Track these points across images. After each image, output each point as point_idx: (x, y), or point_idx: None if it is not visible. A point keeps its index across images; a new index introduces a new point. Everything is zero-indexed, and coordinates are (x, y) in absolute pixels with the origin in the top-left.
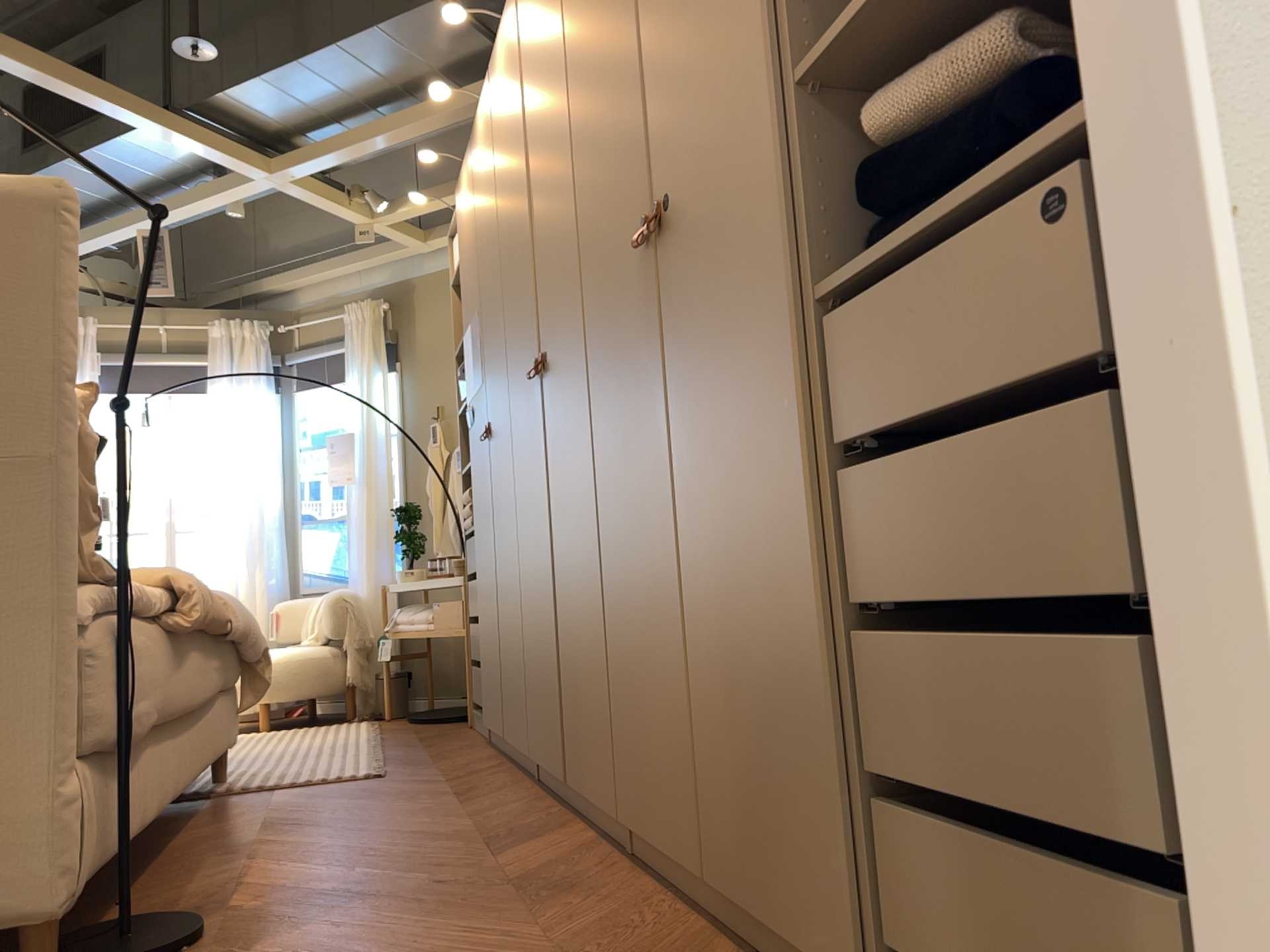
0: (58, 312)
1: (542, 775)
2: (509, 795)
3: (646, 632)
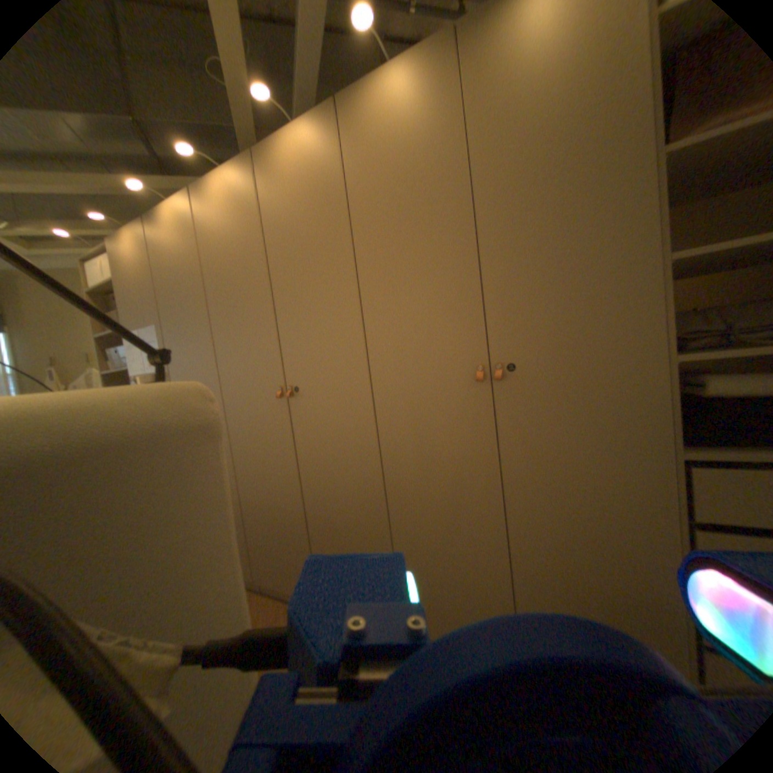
0: (172, 548)
1: (259, 589)
2: (254, 612)
3: (439, 553)
